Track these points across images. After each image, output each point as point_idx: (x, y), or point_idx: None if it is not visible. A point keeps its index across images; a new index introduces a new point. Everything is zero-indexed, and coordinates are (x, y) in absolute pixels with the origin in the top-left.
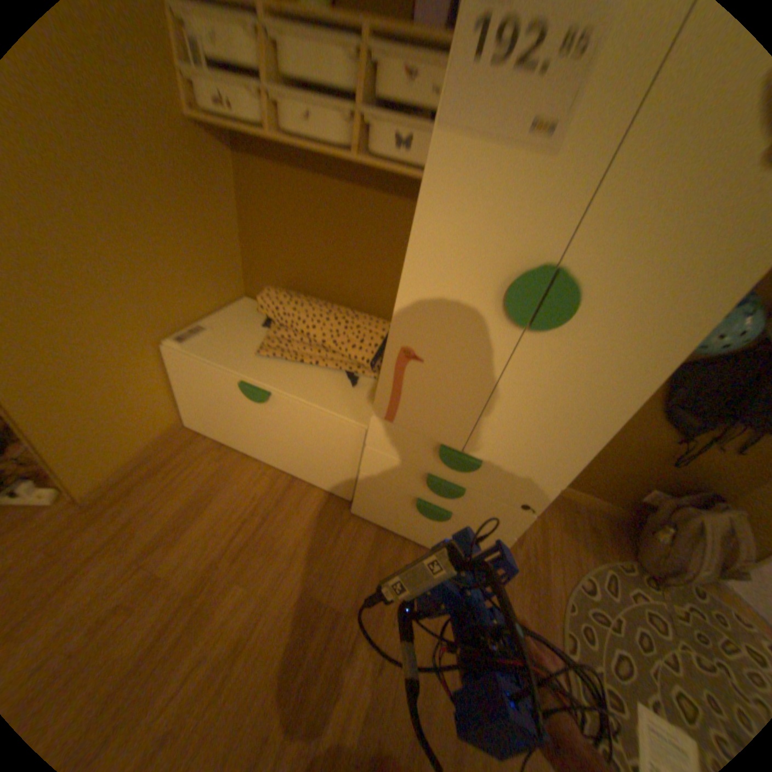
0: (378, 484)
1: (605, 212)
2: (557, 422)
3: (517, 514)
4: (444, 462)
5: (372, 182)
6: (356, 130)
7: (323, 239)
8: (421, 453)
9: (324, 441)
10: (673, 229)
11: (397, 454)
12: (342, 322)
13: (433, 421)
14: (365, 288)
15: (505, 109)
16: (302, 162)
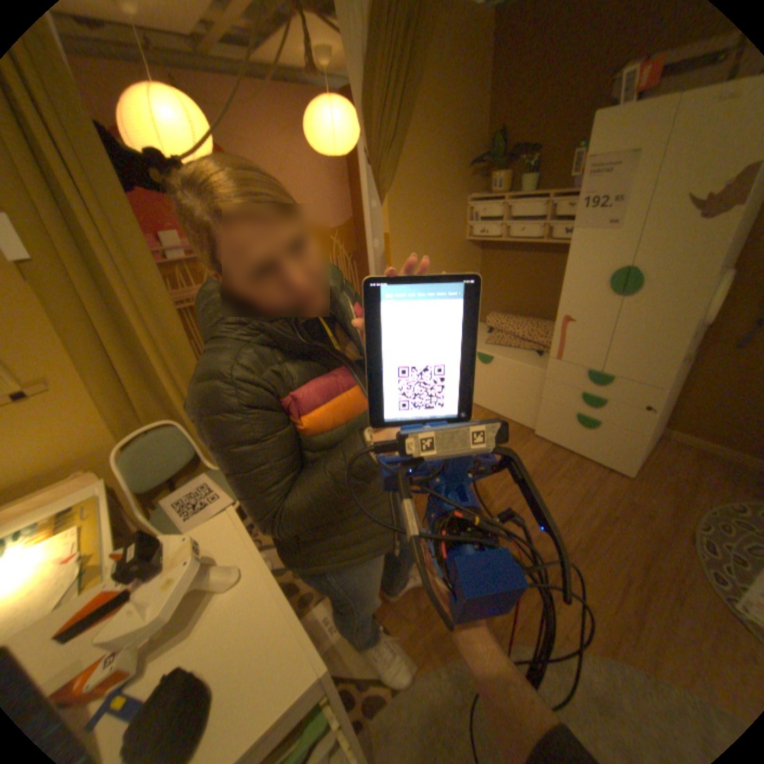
0: (553, 406)
1: (645, 243)
2: (652, 343)
3: (645, 416)
4: (591, 380)
5: (555, 250)
6: (546, 230)
7: (526, 283)
8: (578, 378)
9: (521, 384)
10: (676, 244)
11: (564, 381)
12: (535, 324)
13: (583, 355)
14: (550, 306)
15: (598, 219)
16: (517, 248)
